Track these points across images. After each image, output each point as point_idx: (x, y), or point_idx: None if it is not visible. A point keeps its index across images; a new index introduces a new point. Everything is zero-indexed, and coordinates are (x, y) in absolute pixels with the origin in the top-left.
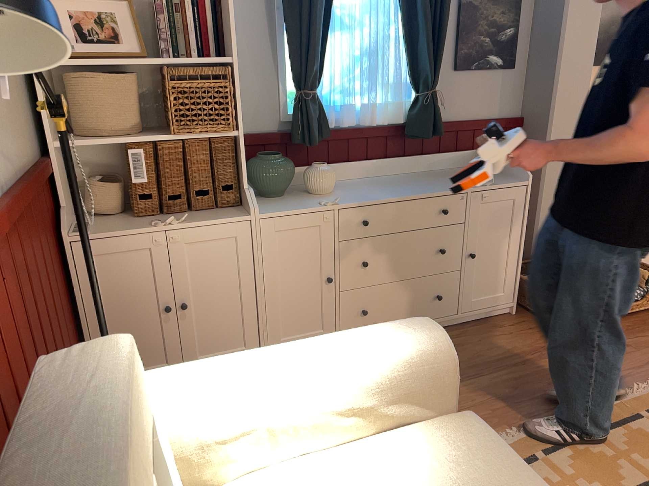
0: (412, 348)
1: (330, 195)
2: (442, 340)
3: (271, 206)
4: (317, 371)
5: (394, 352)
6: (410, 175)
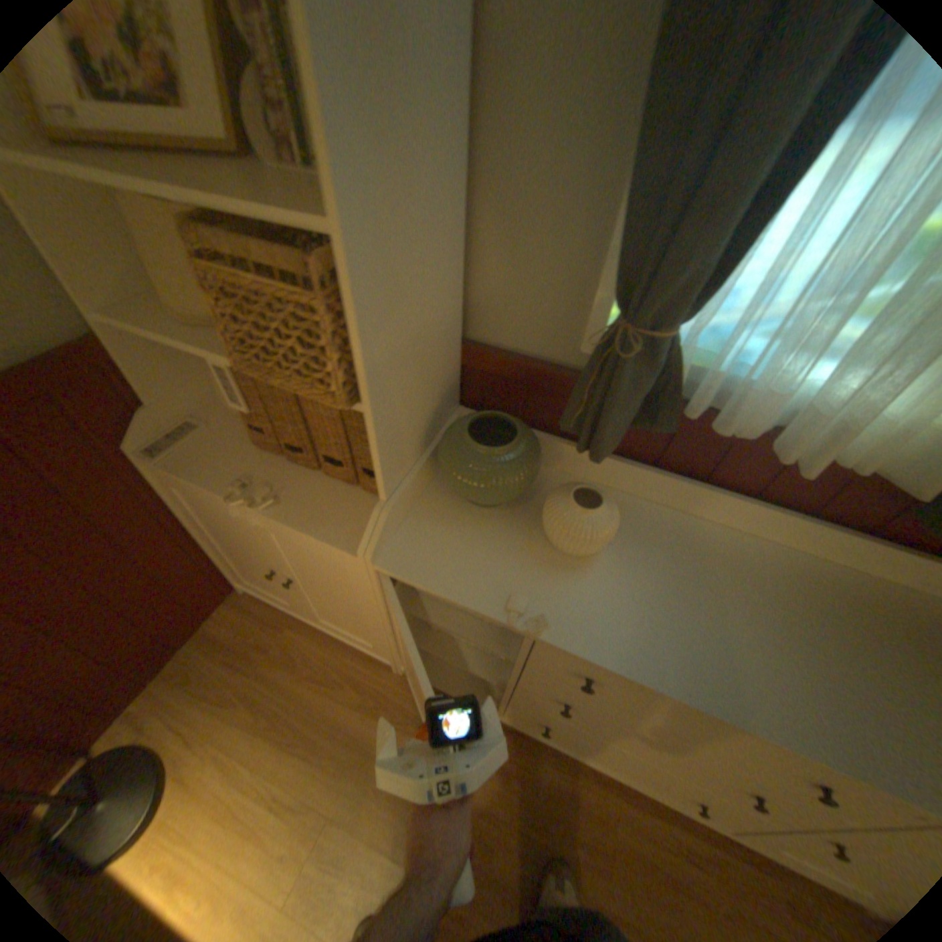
0: None
1: (575, 571)
2: None
3: (433, 542)
4: None
5: None
6: (850, 583)
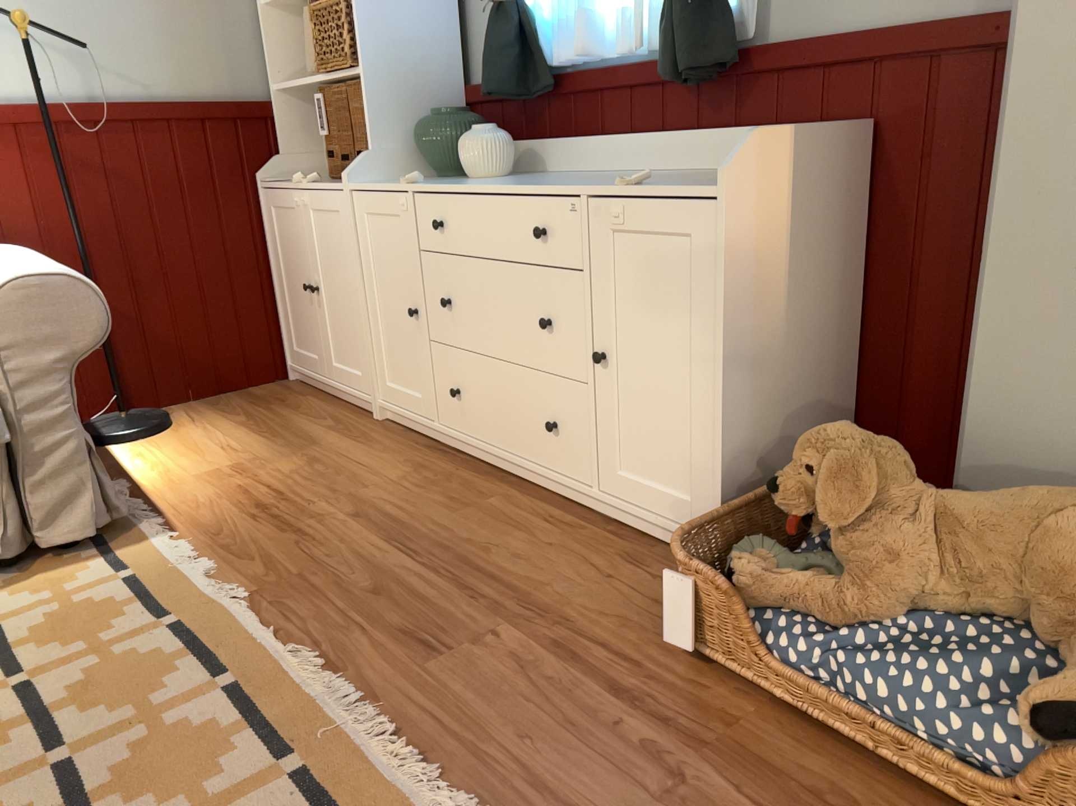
0: None
1: (464, 181)
2: (6, 283)
3: (389, 183)
4: None
5: None
6: (668, 173)
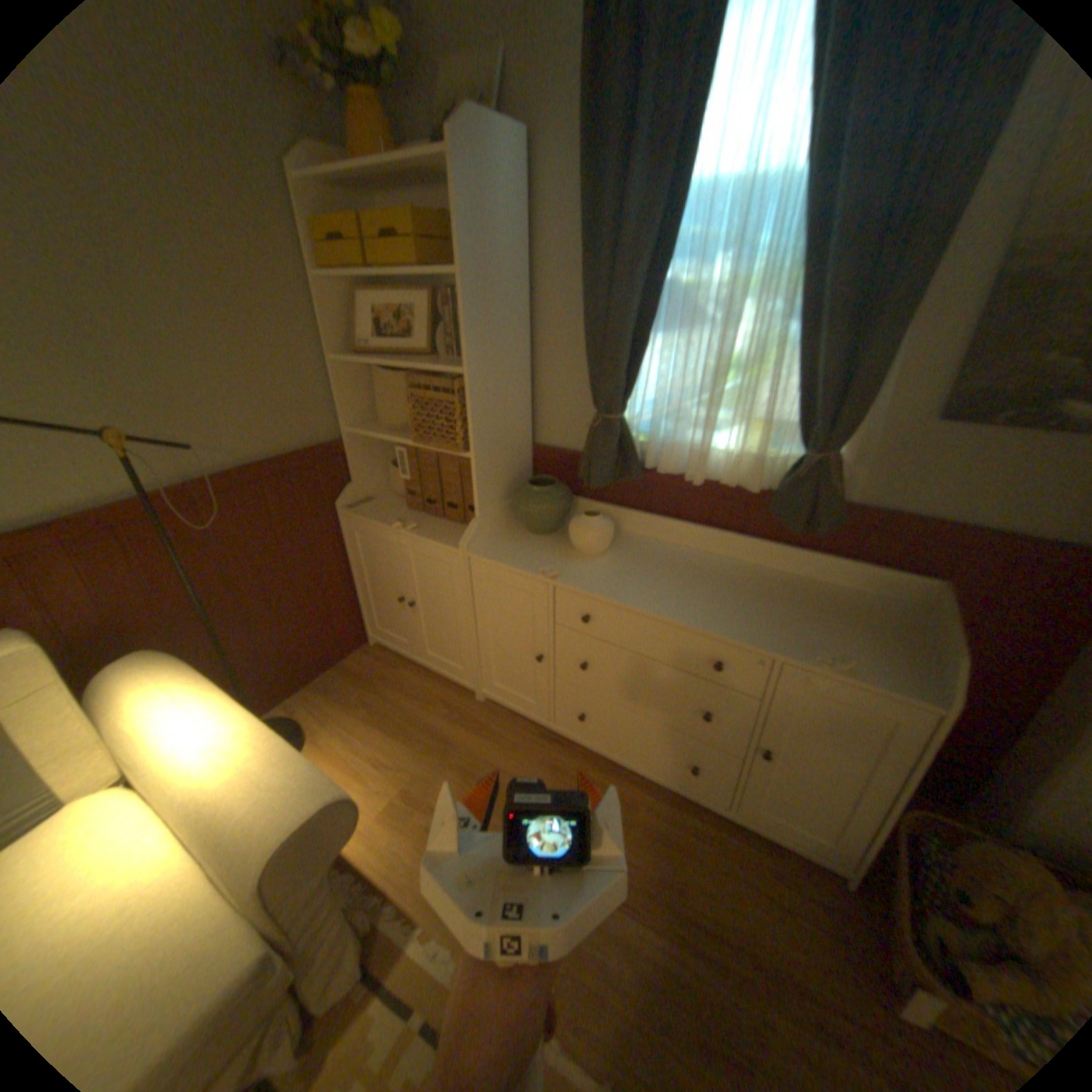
0: (241, 824)
1: (585, 560)
2: (270, 847)
3: (503, 545)
4: (179, 765)
5: (228, 811)
6: (765, 573)
